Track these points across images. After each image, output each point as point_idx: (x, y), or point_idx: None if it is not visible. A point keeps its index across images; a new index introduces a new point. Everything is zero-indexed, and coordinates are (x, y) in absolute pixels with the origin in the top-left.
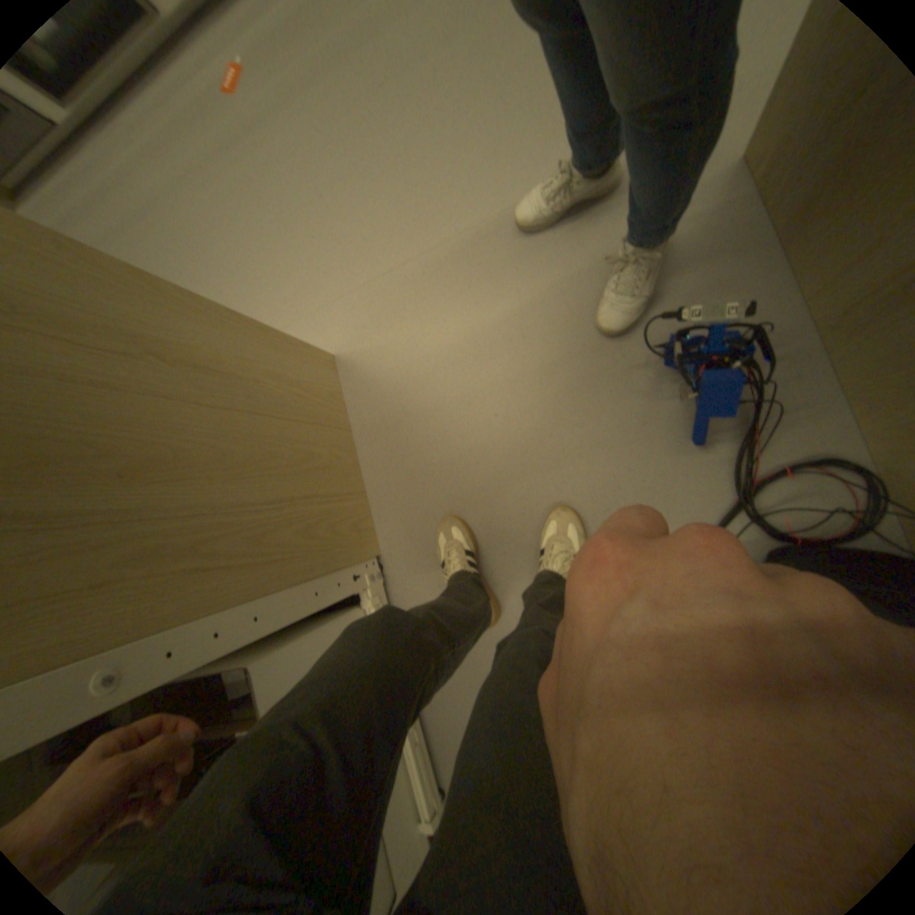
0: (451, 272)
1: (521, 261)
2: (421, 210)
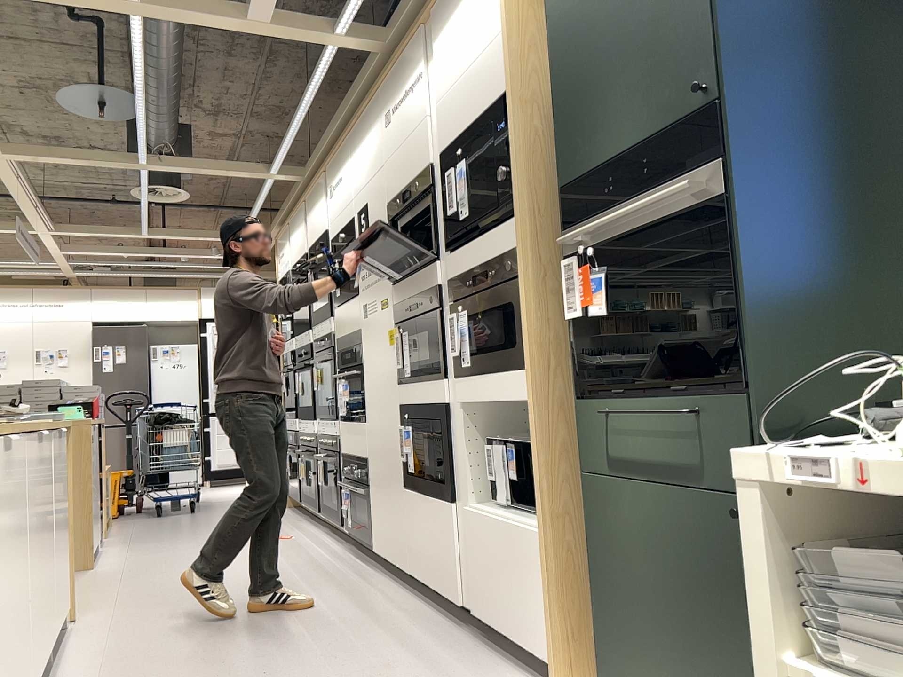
0: (101, 585)
1: (85, 595)
2: (145, 577)
